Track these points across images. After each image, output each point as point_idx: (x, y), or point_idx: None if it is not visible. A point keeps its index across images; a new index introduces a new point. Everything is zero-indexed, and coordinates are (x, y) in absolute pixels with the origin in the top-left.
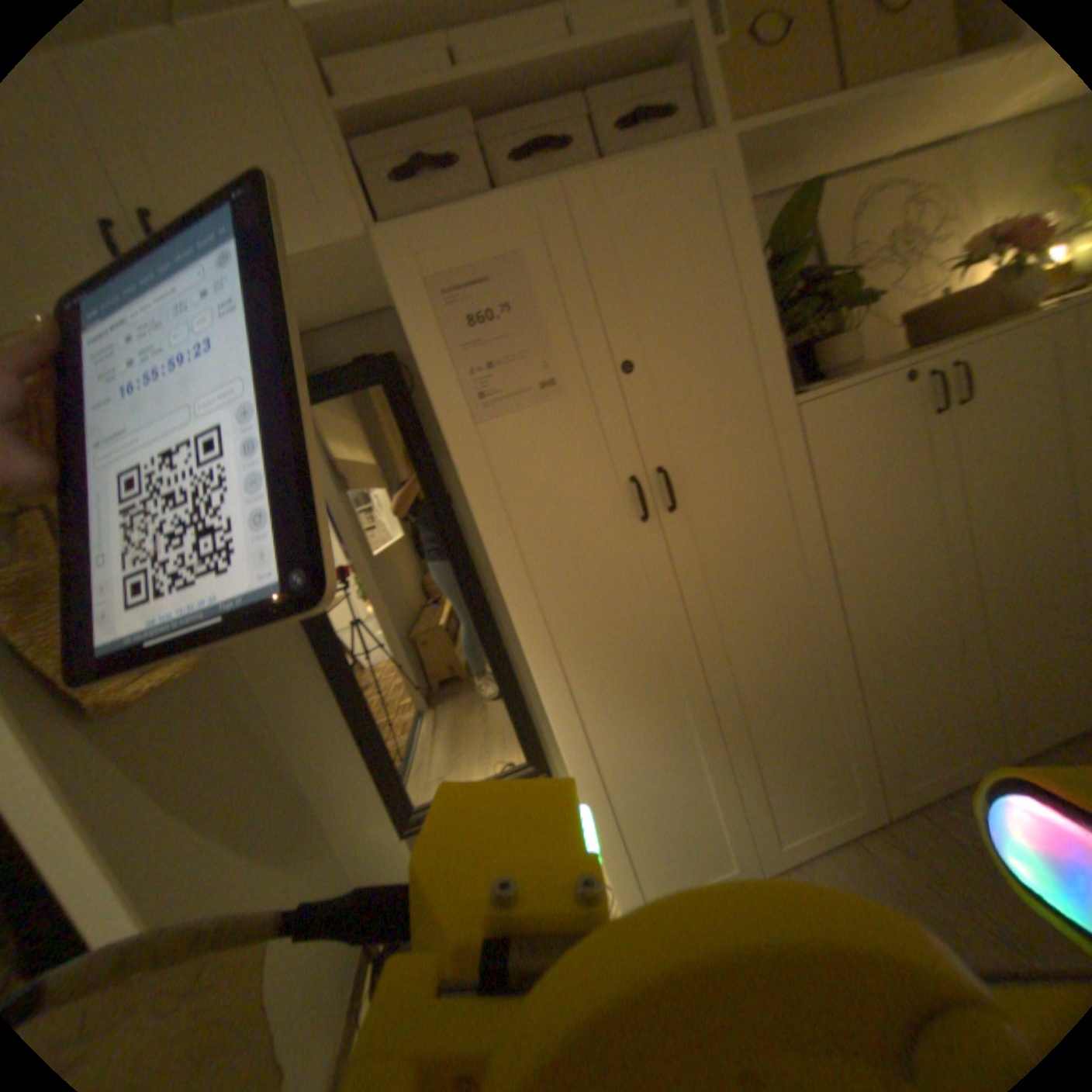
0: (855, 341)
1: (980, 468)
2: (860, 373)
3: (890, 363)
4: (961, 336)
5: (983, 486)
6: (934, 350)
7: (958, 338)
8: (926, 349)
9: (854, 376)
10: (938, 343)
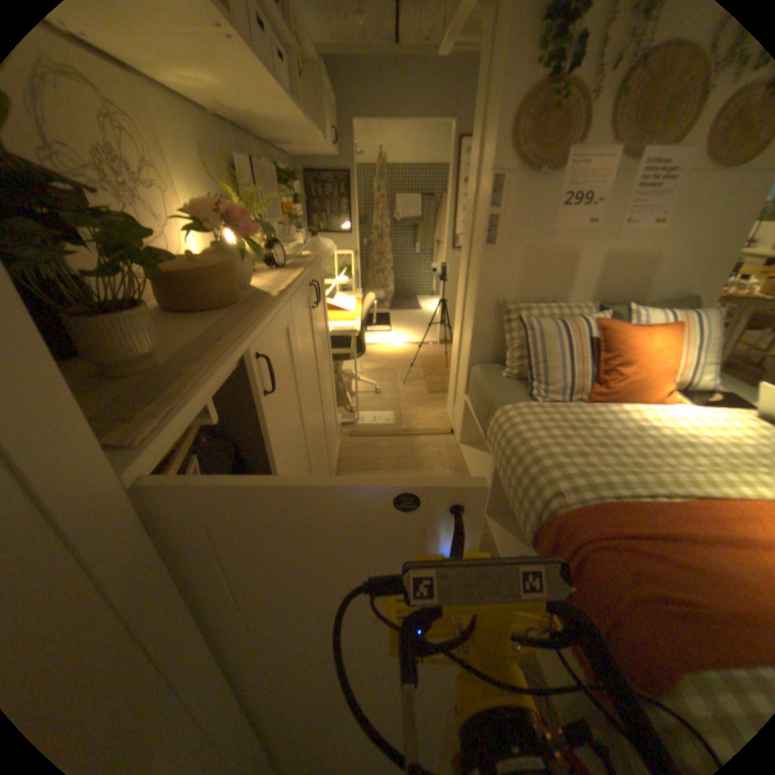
0: (132, 313)
1: (278, 444)
2: (179, 378)
3: (210, 360)
4: (228, 312)
5: (281, 458)
6: (243, 341)
7: (232, 316)
8: (218, 331)
9: (185, 391)
10: (206, 315)
